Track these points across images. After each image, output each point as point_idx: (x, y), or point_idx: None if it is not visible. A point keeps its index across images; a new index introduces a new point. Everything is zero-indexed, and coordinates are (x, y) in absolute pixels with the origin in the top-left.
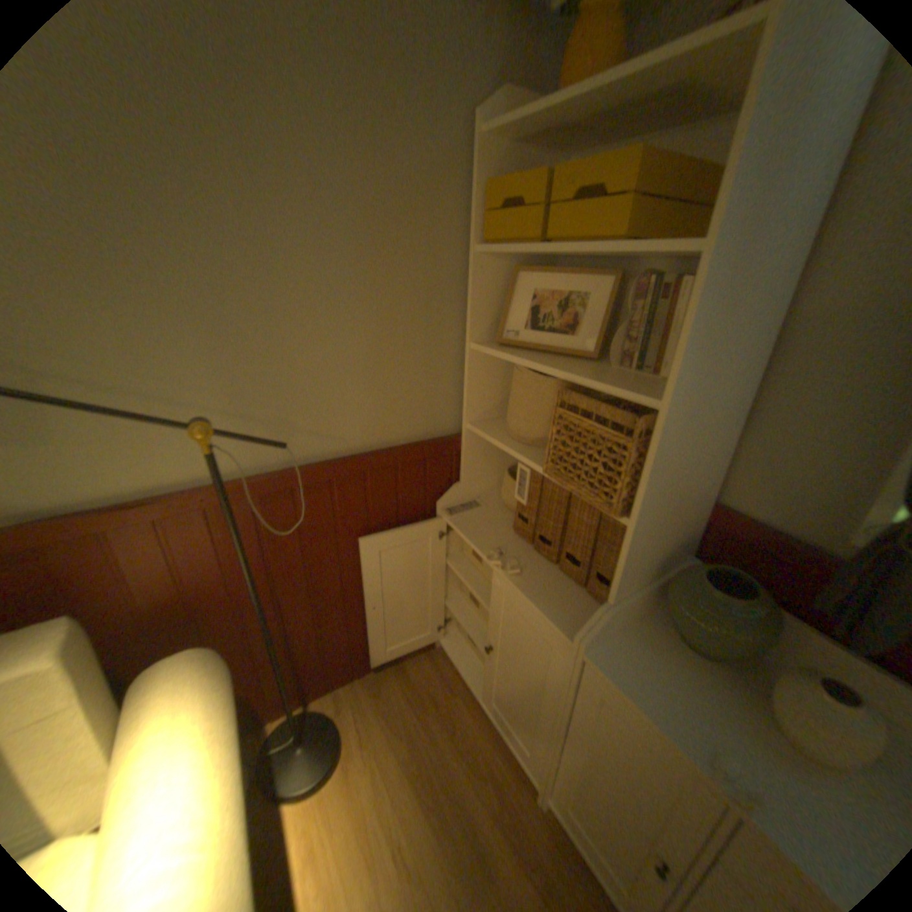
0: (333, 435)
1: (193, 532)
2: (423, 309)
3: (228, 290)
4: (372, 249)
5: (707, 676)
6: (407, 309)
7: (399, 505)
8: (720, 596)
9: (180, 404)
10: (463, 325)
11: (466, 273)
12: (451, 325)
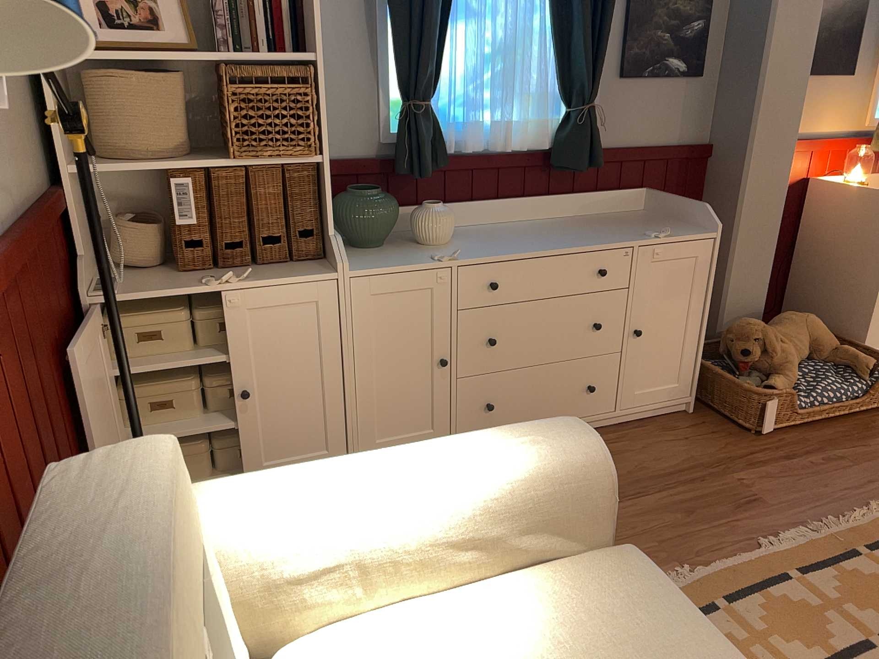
0: (1, 188)
1: None
2: None
3: None
4: None
5: (386, 250)
6: None
7: (58, 300)
8: (367, 194)
9: None
10: None
11: None
12: None
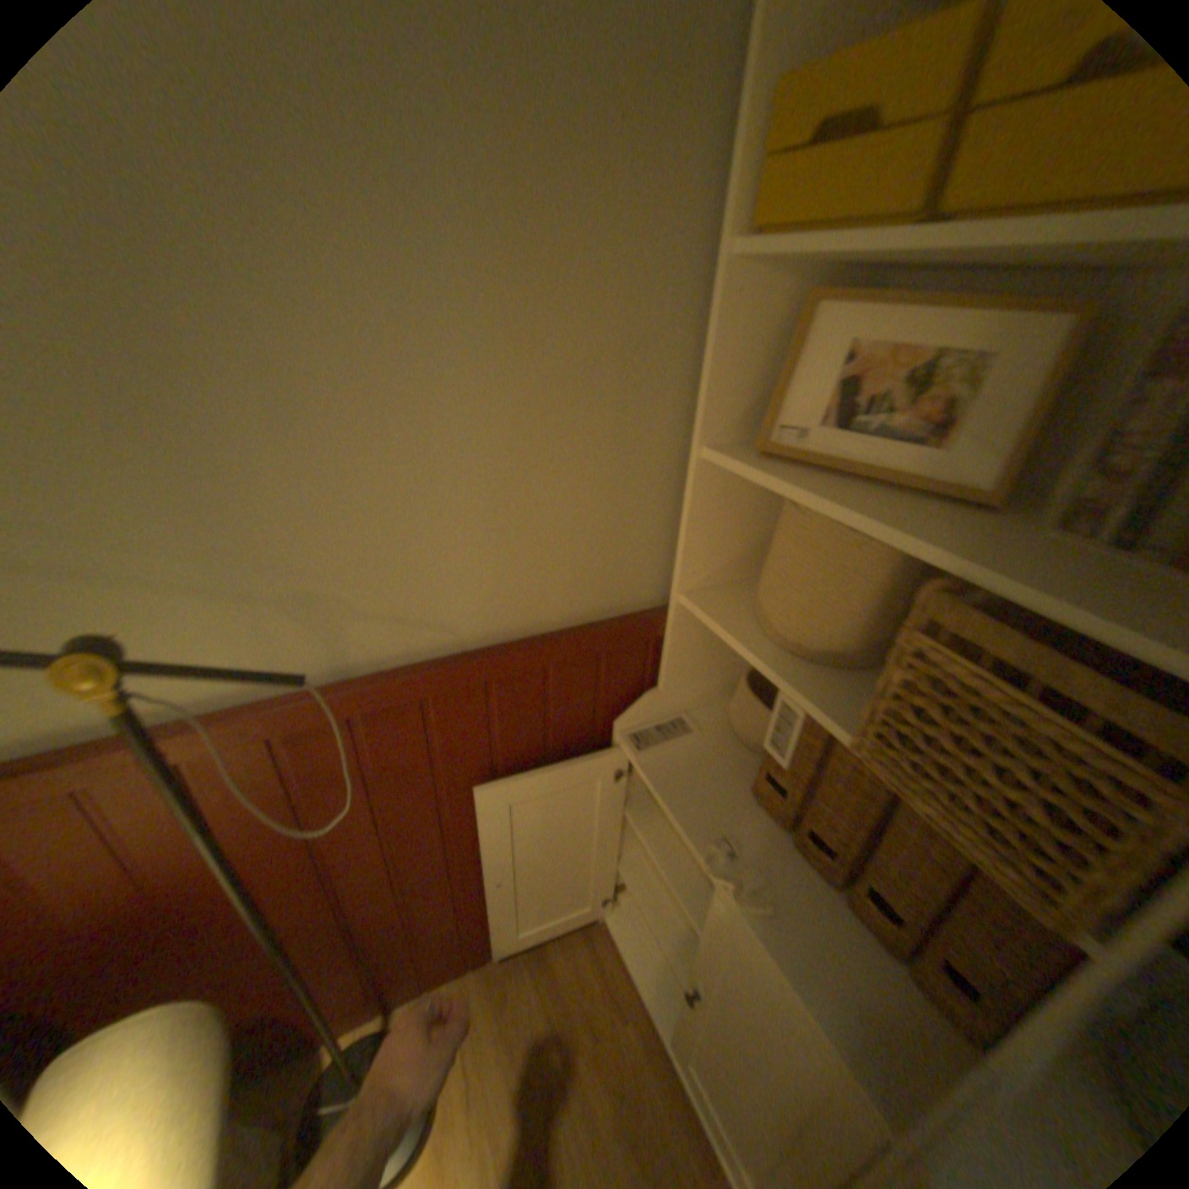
0: (426, 622)
1: (154, 804)
2: (612, 376)
3: (172, 331)
4: (508, 241)
5: None
6: (581, 377)
7: (549, 729)
8: None
9: (90, 577)
10: (691, 408)
11: (706, 301)
12: (666, 410)
